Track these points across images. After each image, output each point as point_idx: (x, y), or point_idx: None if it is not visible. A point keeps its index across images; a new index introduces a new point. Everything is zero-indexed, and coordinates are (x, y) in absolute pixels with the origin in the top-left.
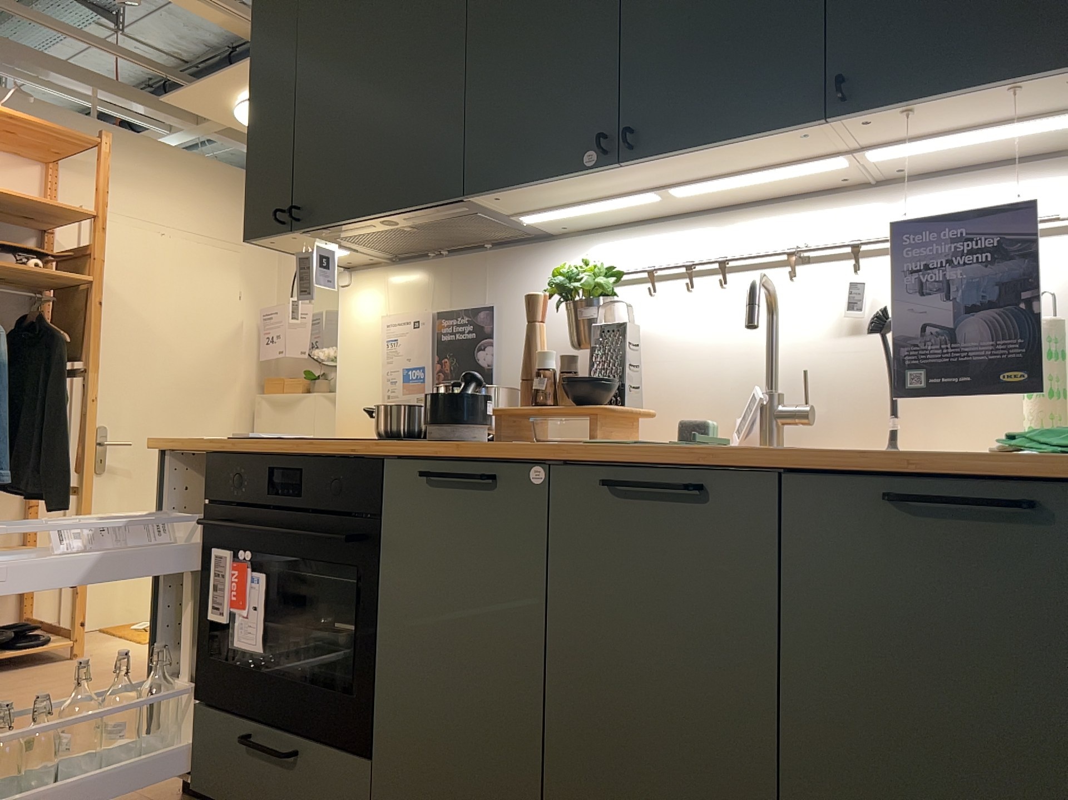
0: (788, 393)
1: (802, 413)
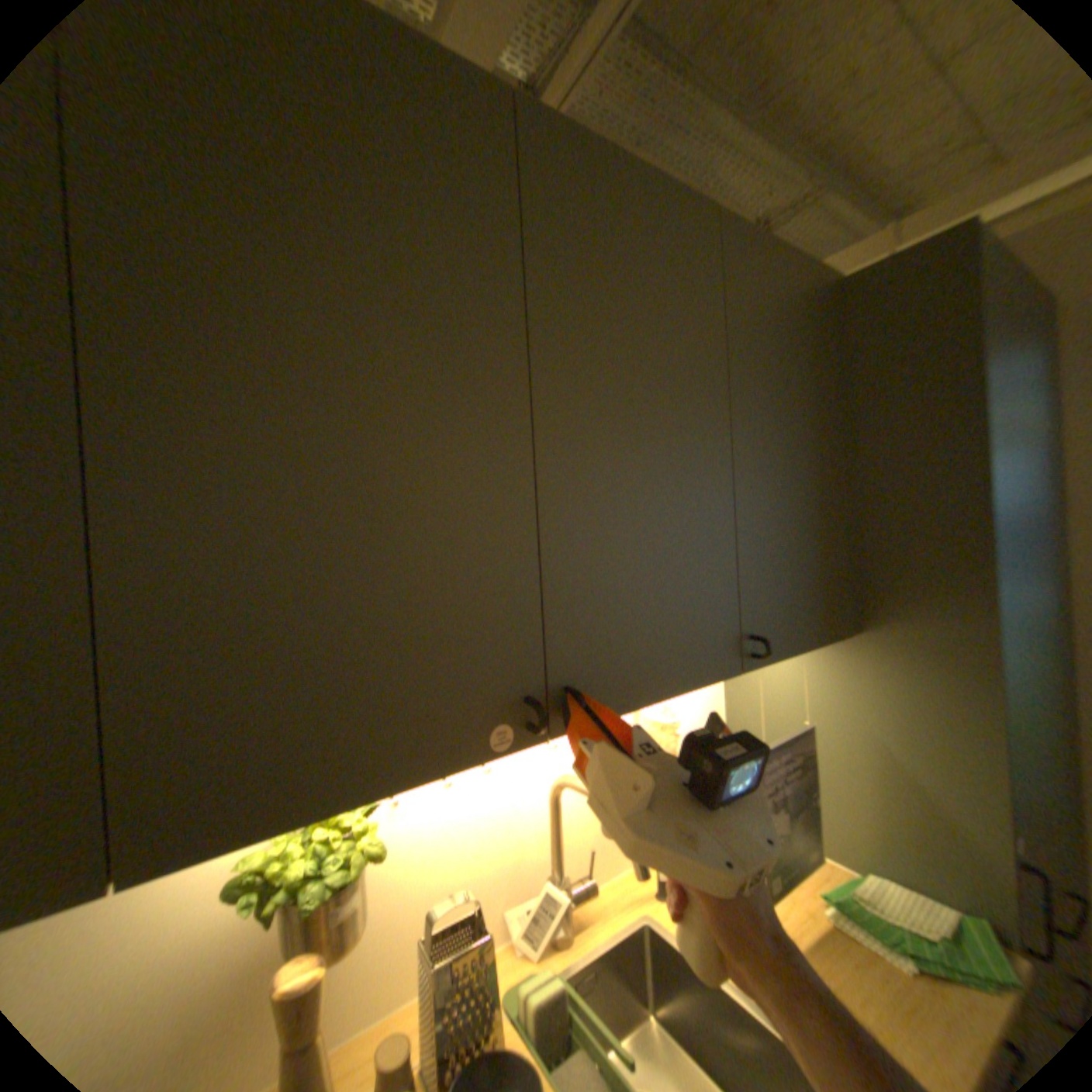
0: (566, 870)
1: (595, 893)
